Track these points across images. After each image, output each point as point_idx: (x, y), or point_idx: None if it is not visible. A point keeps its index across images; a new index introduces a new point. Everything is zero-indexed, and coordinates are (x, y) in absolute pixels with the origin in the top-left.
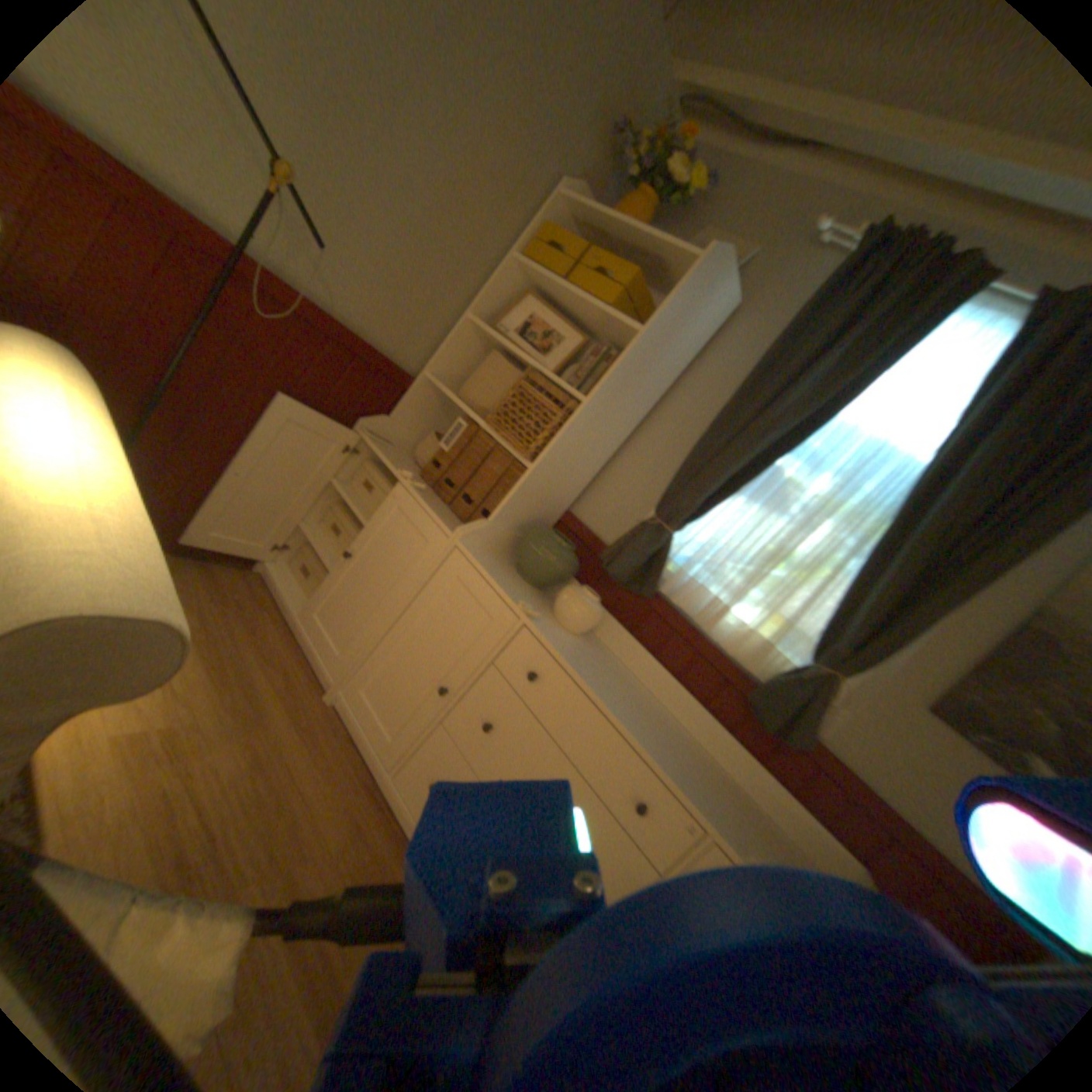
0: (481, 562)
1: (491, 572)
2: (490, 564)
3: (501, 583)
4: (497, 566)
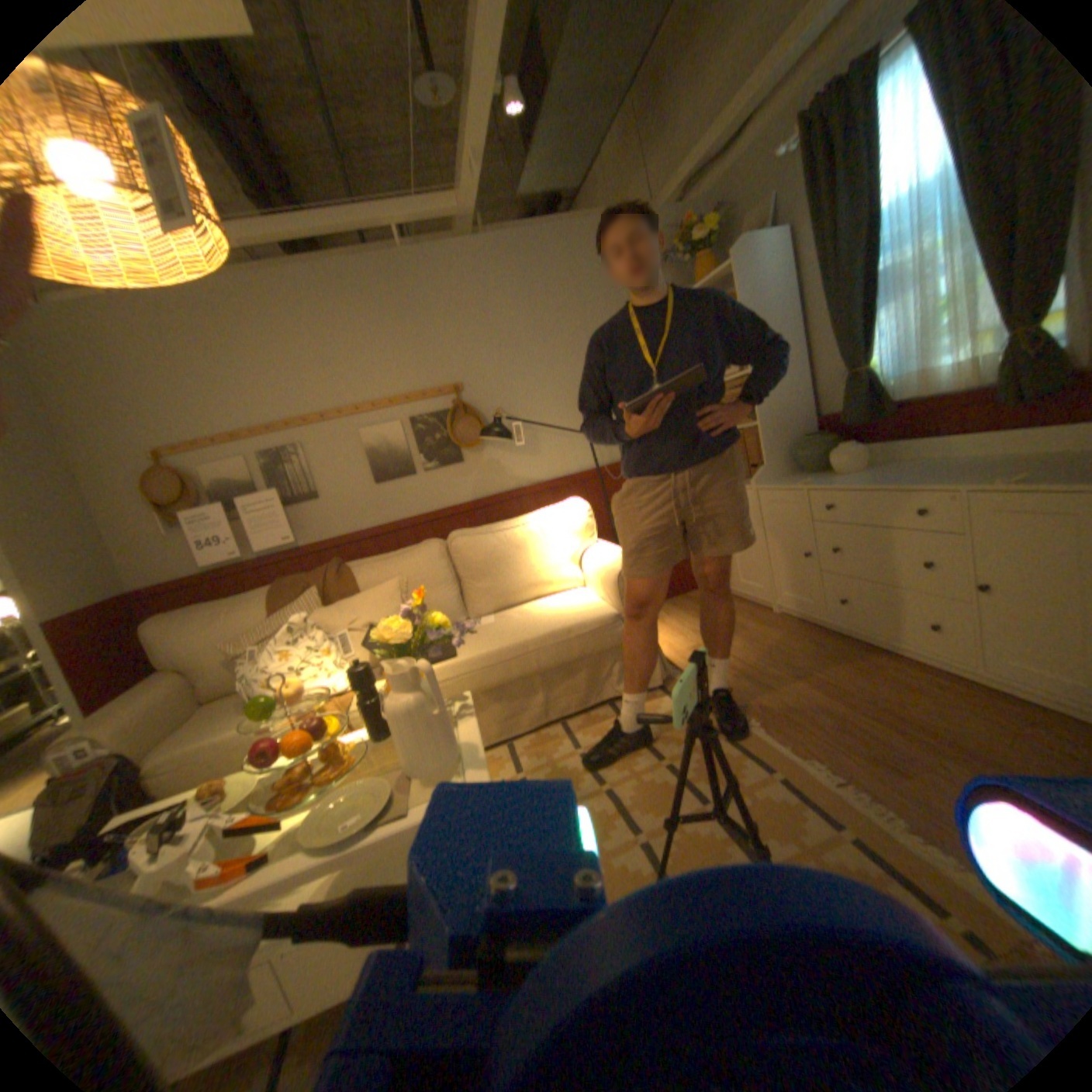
0: (773, 483)
1: (780, 483)
2: (781, 480)
3: (788, 482)
4: (788, 478)
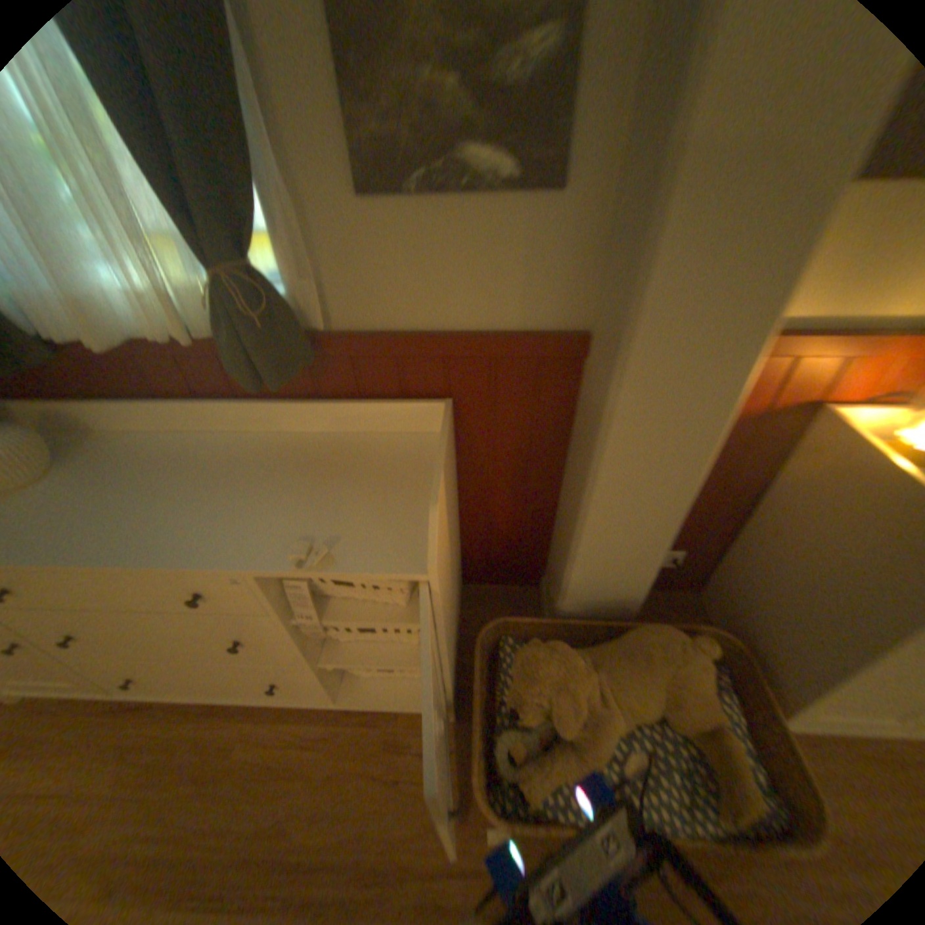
0: None
1: None
2: None
3: None
4: None
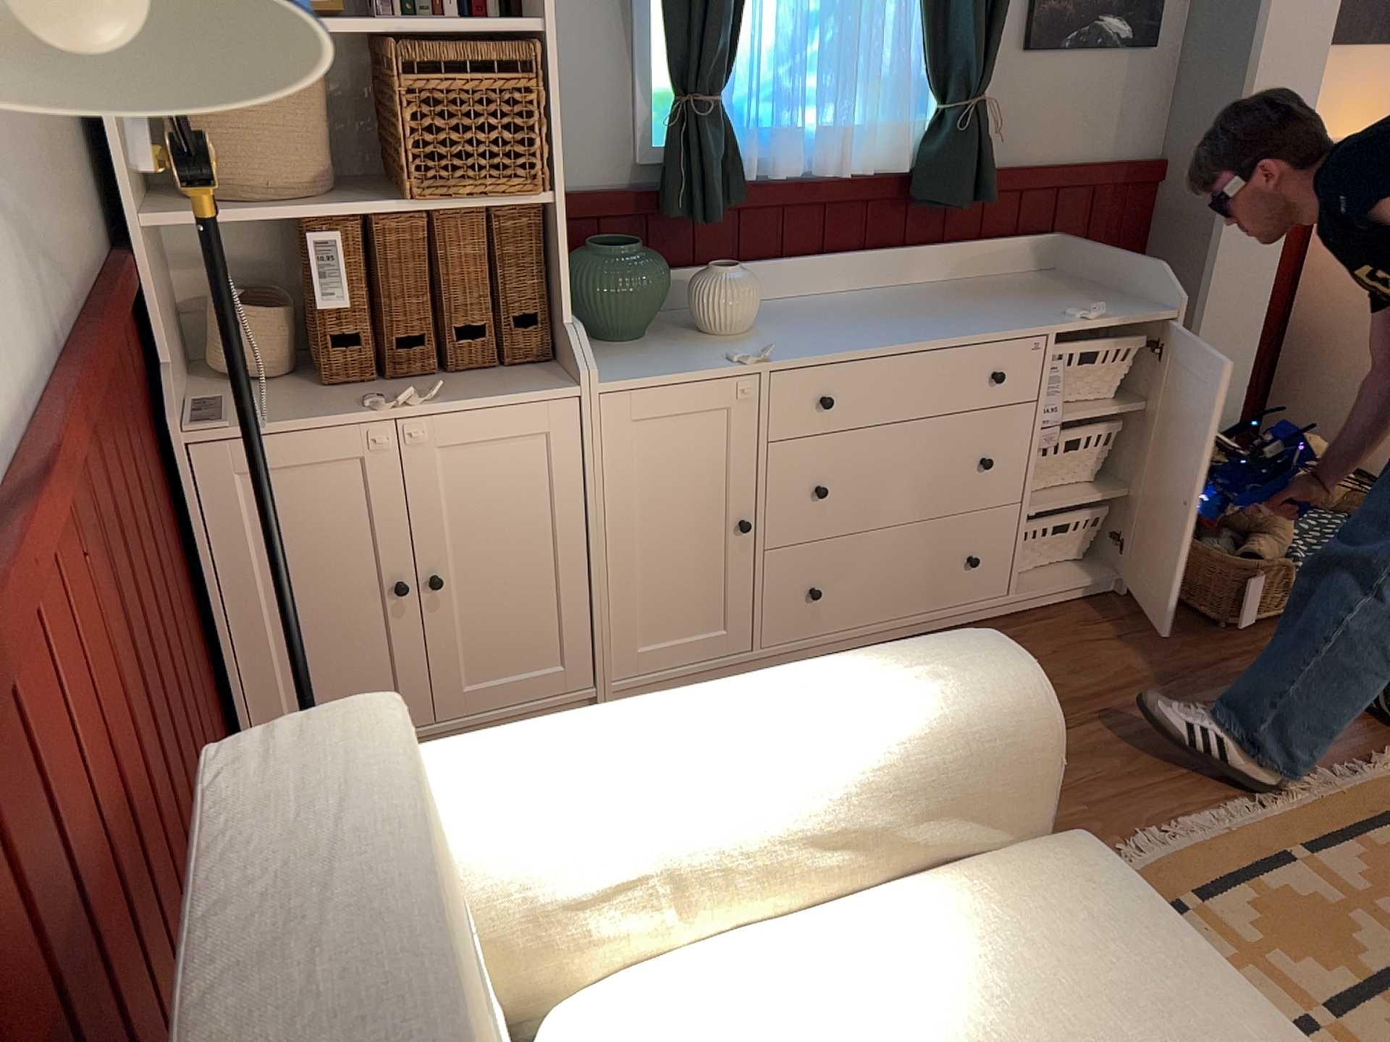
0: (631, 372)
1: (655, 369)
2: (622, 365)
3: (679, 365)
4: (613, 358)
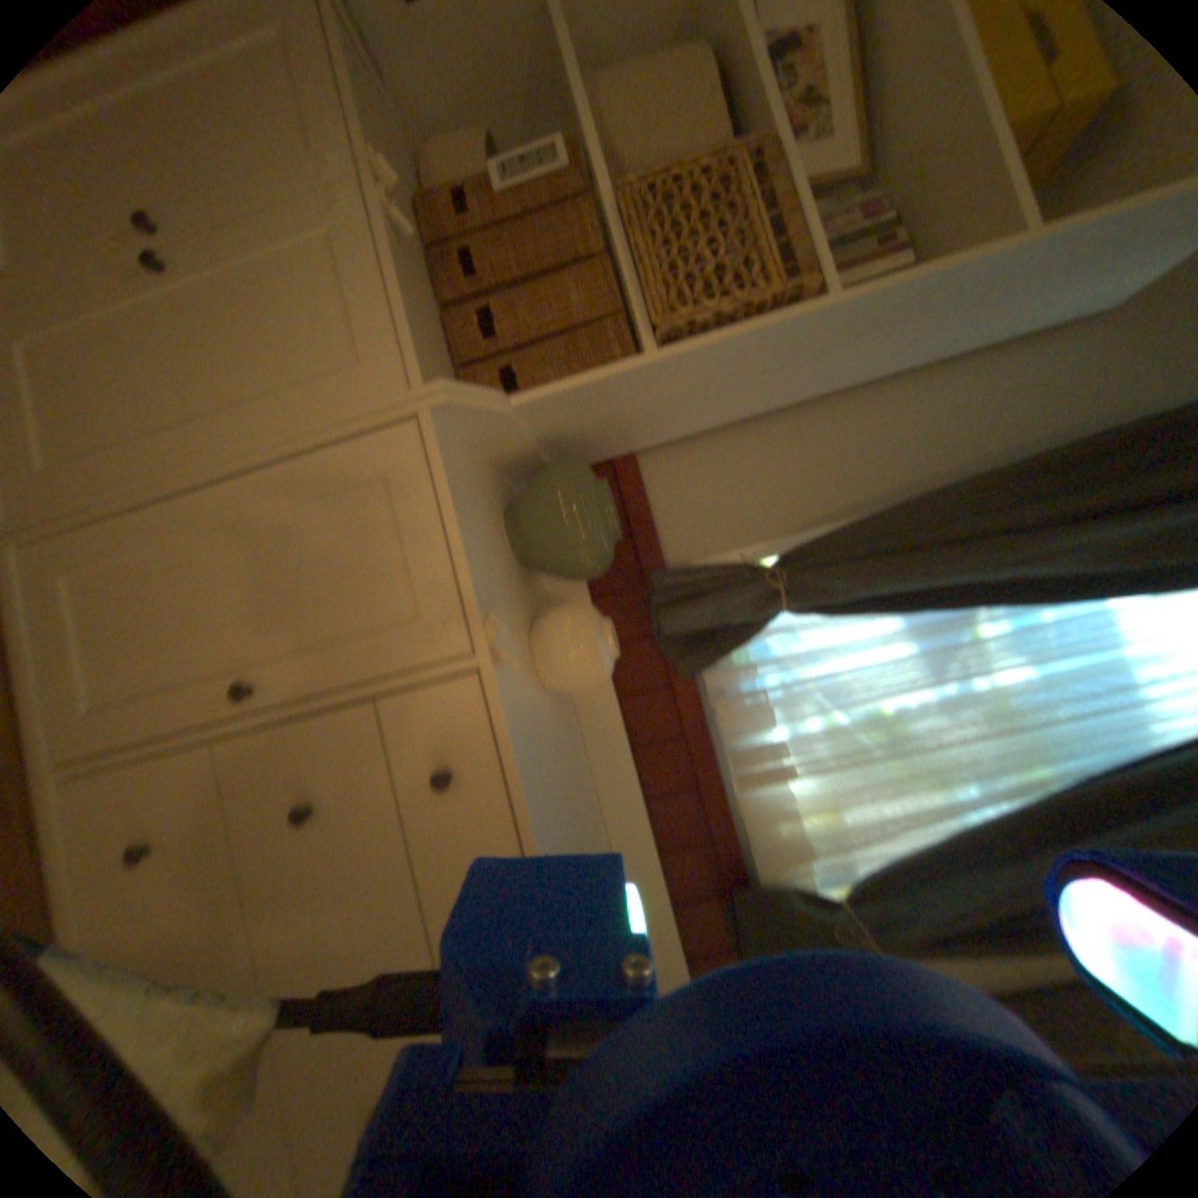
0: (459, 484)
1: (468, 517)
2: (471, 491)
3: (477, 551)
4: (482, 498)
